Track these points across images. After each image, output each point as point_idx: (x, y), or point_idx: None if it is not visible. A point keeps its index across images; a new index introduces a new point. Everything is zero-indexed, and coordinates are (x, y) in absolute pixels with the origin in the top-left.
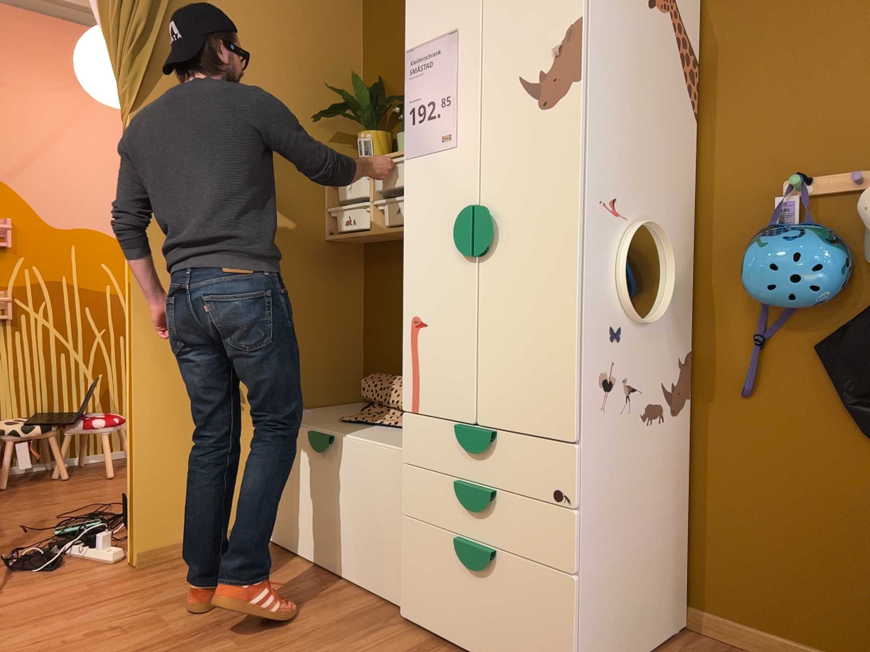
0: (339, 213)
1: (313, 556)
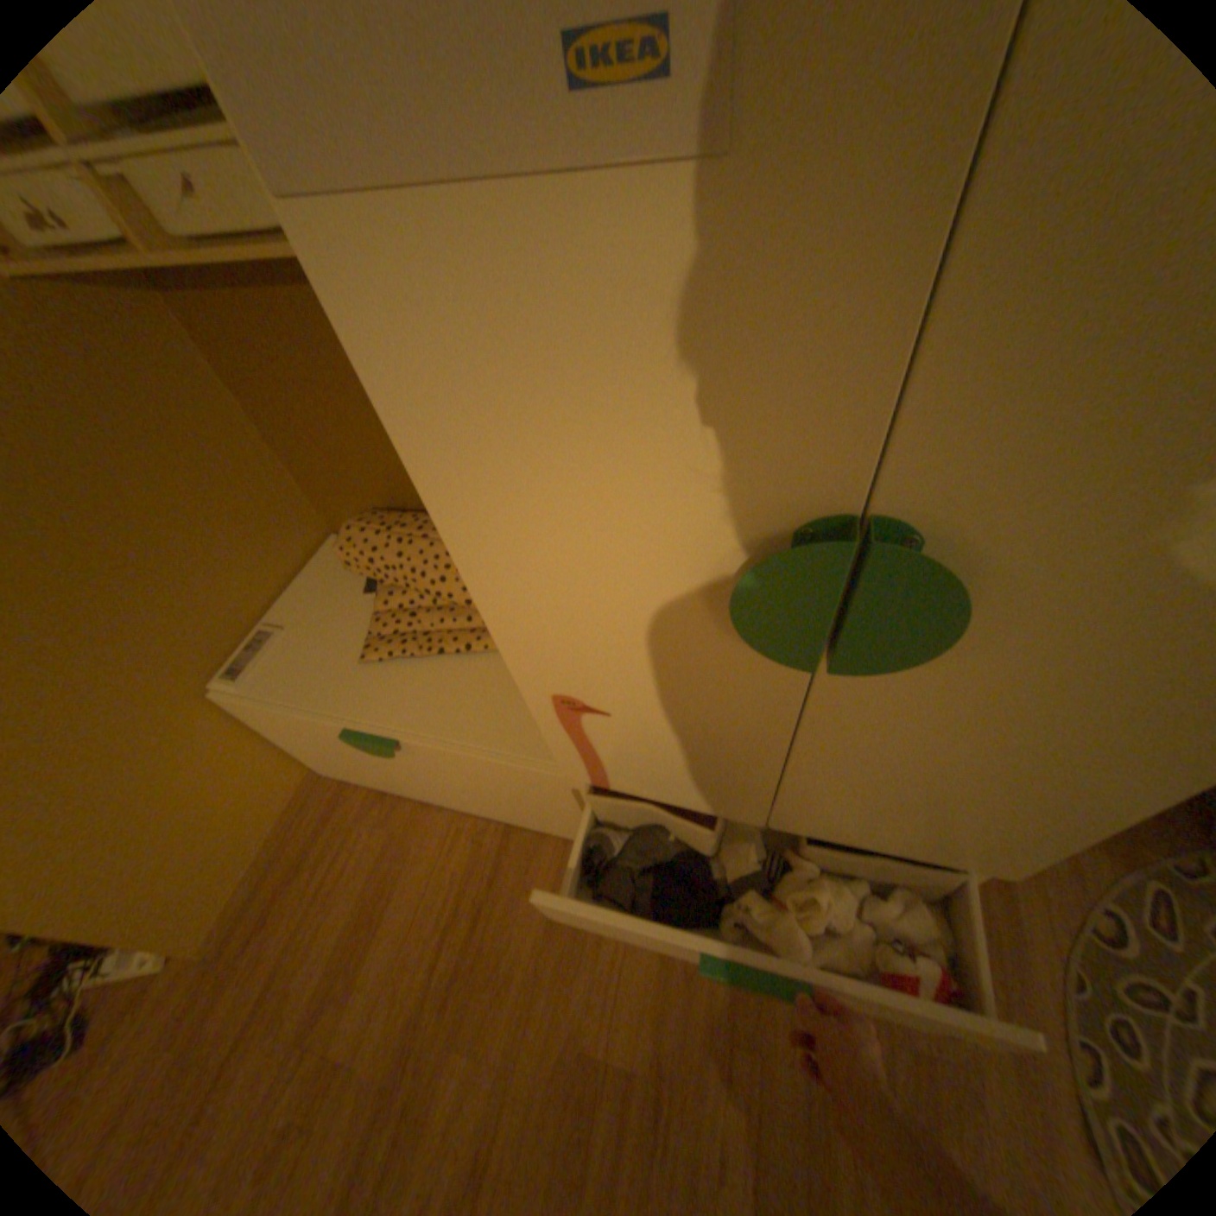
0: None
1: (431, 801)
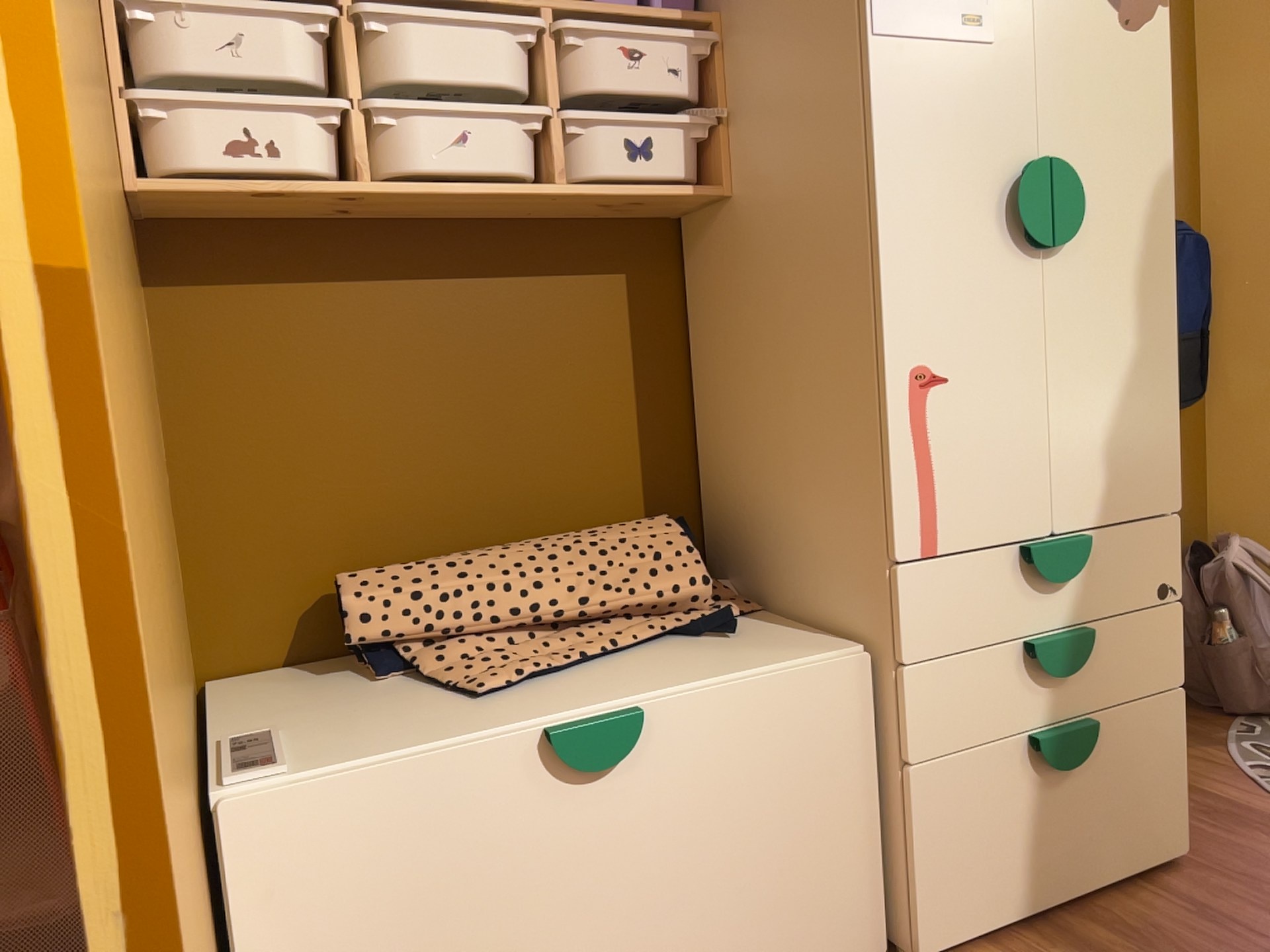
0: (192, 116)
1: None
